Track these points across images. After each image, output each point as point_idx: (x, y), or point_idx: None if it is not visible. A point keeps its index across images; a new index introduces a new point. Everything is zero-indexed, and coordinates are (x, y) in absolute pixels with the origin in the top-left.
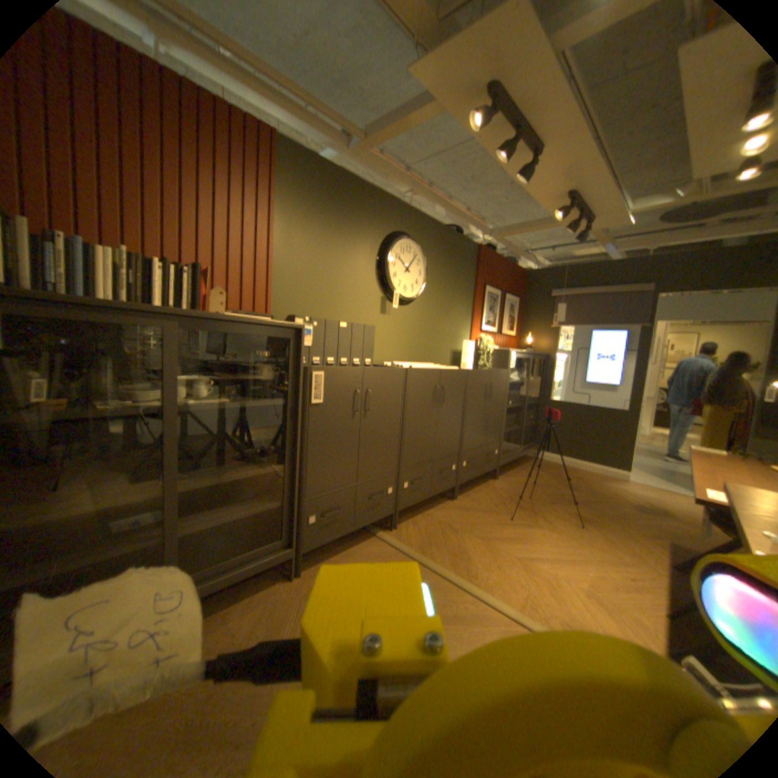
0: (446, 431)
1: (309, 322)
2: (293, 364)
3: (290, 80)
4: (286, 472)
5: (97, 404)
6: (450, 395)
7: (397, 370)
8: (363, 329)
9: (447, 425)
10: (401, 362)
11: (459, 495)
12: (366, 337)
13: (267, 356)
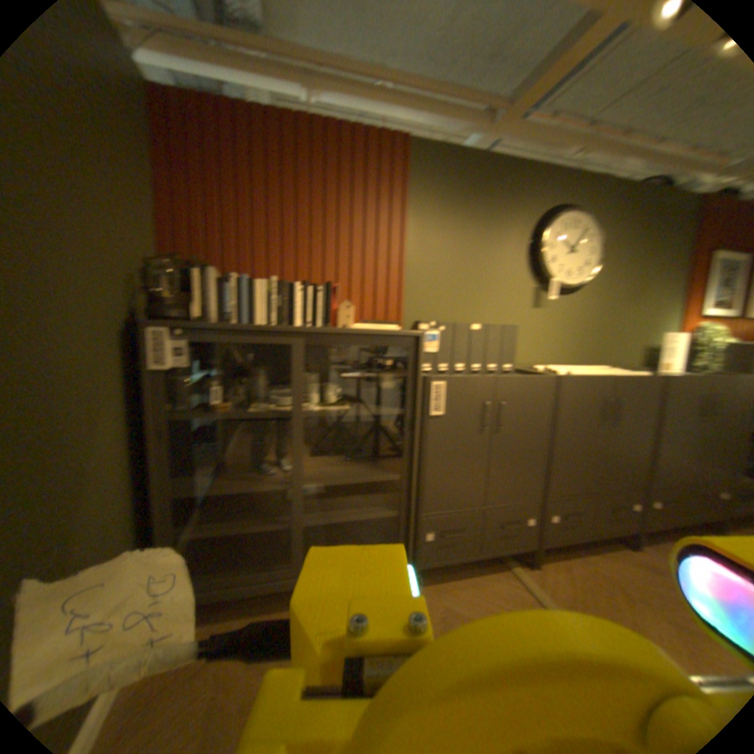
0: (625, 459)
1: (434, 328)
2: (414, 373)
3: (419, 78)
4: (402, 484)
5: (249, 408)
6: (633, 412)
7: (544, 380)
8: (501, 331)
9: (626, 452)
10: (561, 366)
11: (648, 547)
12: (508, 340)
13: (387, 365)
